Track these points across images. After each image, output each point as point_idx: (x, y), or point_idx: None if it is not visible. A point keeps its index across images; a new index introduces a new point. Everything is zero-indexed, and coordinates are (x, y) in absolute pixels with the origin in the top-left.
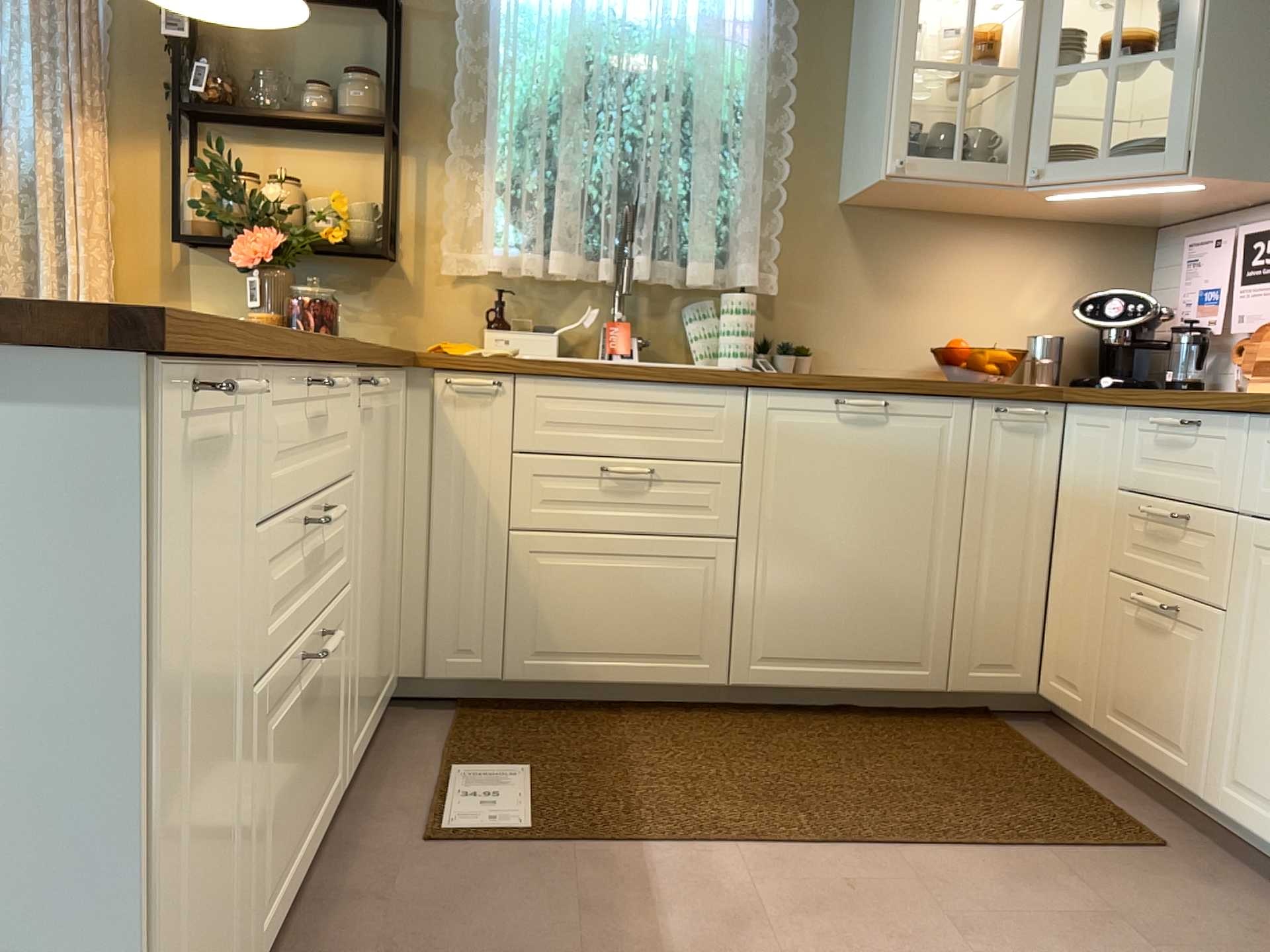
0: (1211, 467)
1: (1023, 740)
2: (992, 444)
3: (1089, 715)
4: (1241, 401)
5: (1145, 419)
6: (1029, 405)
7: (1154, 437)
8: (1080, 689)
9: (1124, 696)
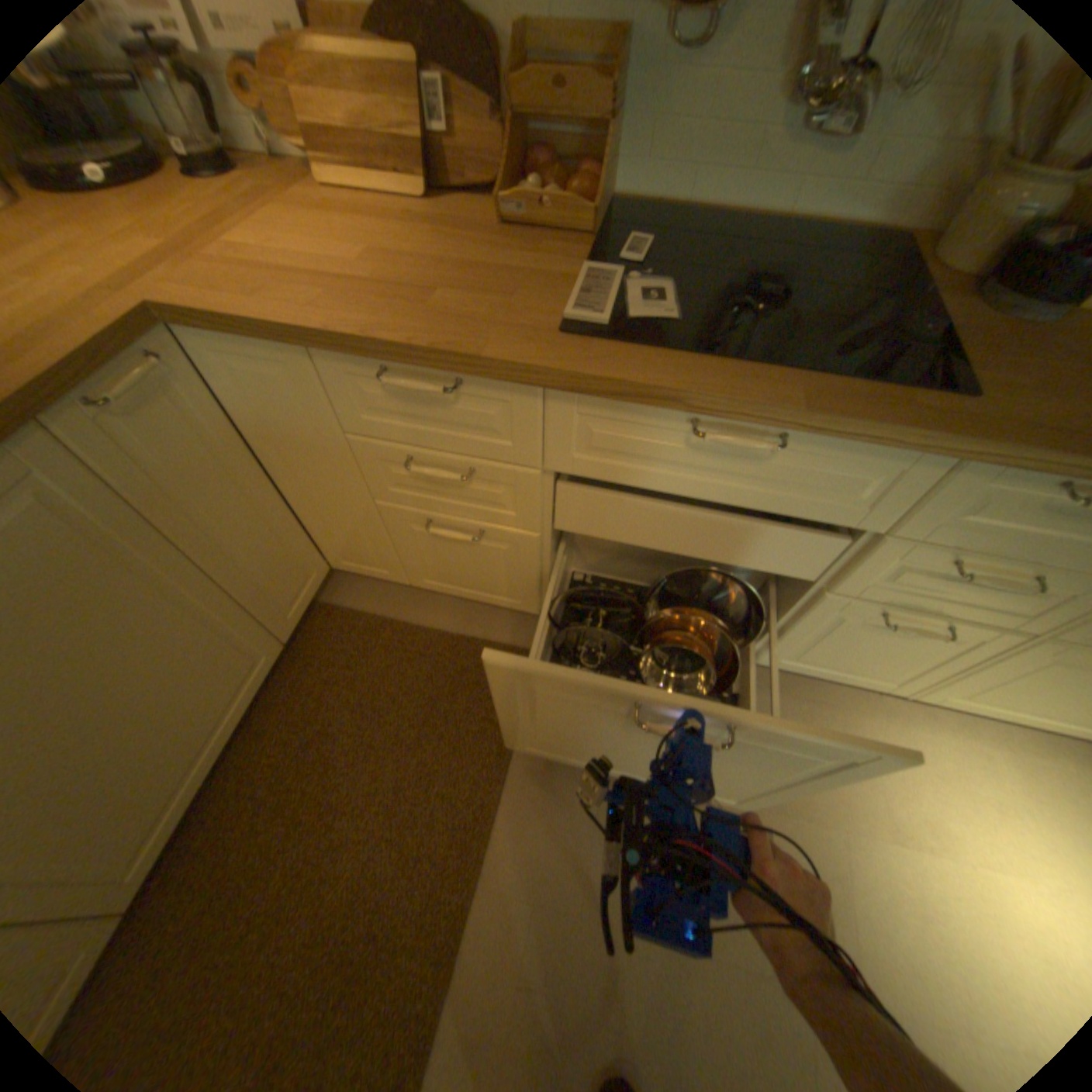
0: (489, 426)
1: (356, 613)
2: (122, 450)
3: (400, 579)
4: (533, 368)
5: (346, 360)
6: (117, 361)
7: (372, 382)
8: (378, 566)
9: (435, 571)
